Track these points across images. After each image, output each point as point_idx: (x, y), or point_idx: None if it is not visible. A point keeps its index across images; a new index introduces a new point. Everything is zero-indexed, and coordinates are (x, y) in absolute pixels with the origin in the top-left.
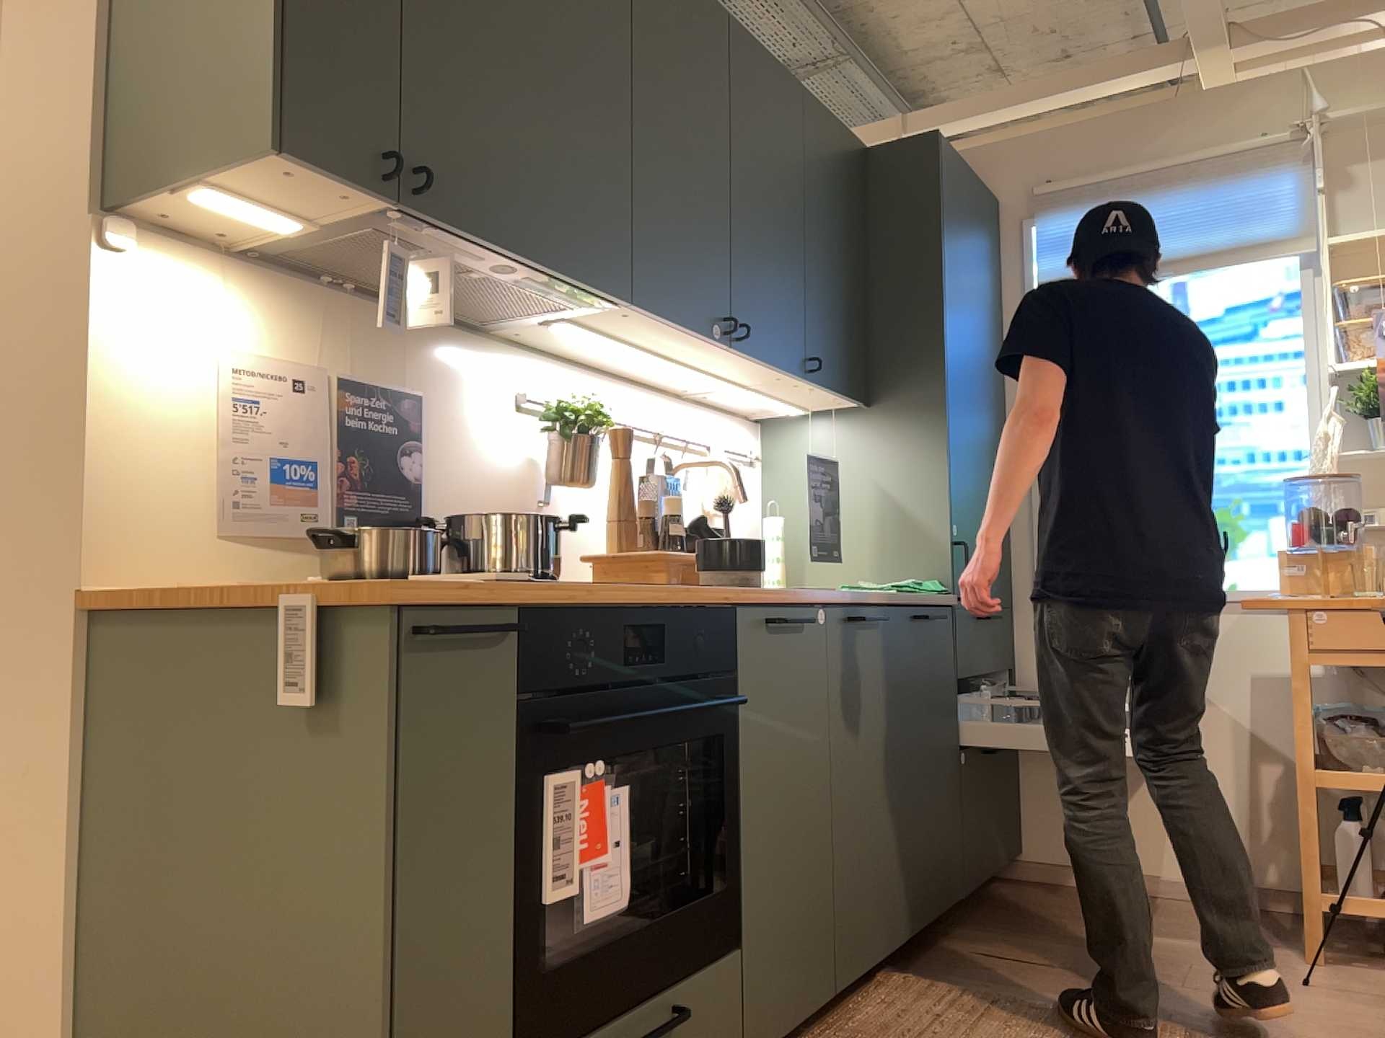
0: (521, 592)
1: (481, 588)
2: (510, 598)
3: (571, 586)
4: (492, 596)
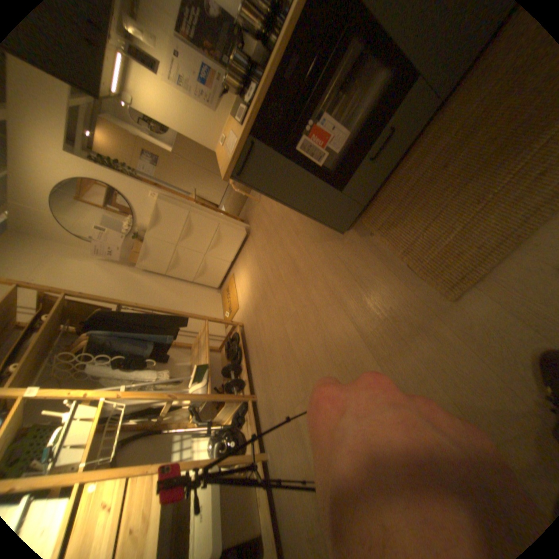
0: (244, 133)
1: (238, 139)
2: (245, 131)
3: (256, 89)
4: (240, 144)
